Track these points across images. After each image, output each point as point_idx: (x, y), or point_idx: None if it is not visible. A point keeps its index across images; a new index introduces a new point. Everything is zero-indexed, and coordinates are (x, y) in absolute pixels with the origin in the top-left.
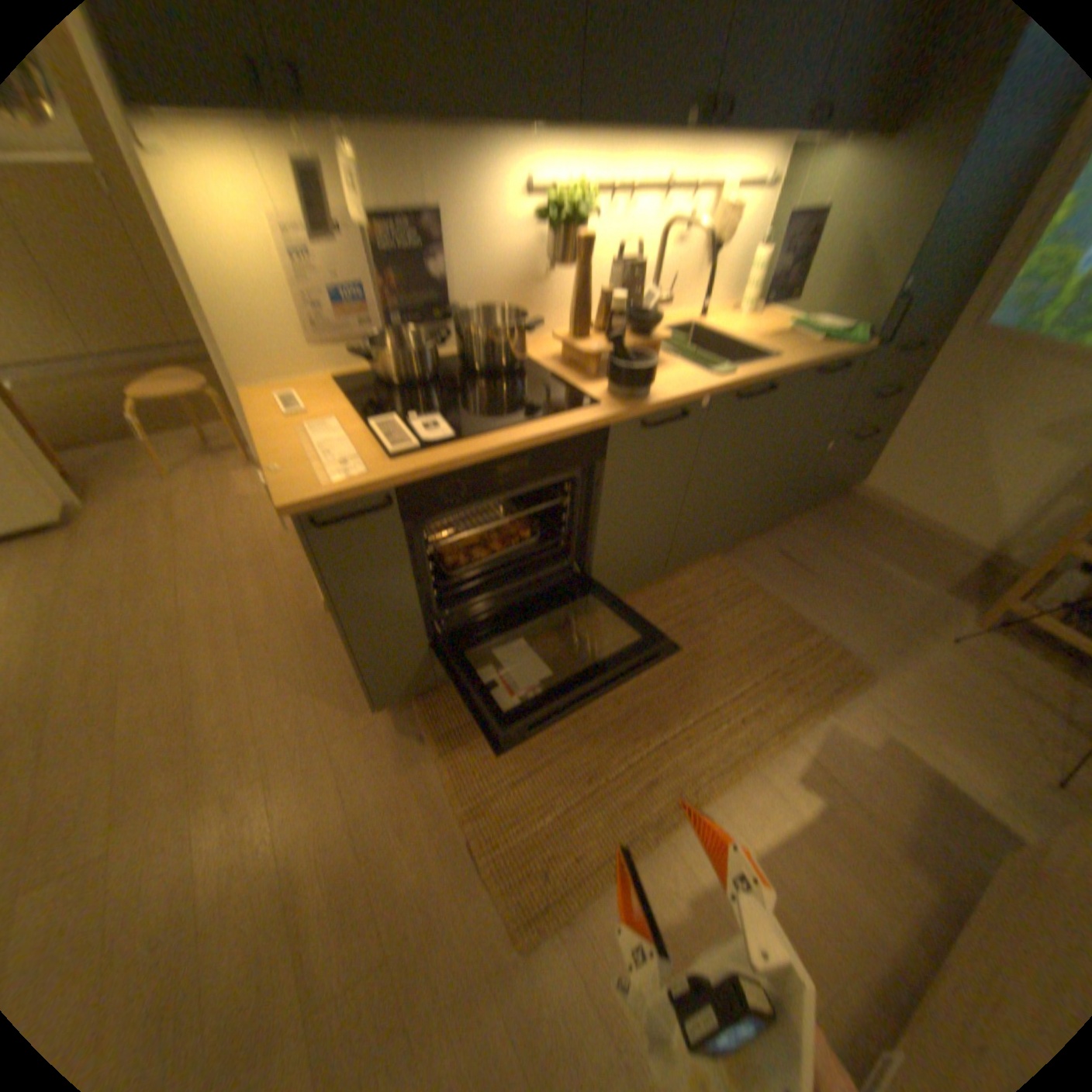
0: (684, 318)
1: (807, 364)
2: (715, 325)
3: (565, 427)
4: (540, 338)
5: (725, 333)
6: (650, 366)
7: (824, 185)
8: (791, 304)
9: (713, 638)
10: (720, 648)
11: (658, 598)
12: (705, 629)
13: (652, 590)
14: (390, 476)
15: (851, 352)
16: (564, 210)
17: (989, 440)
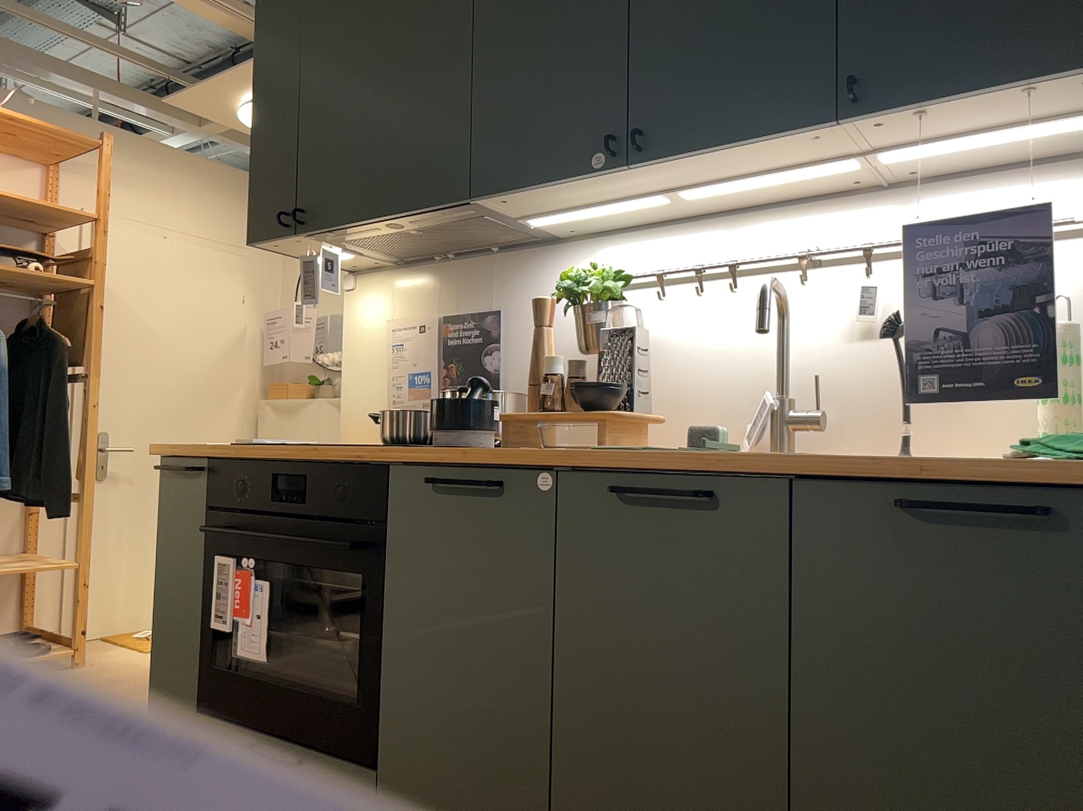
0: None
1: (812, 465)
2: None
3: (345, 455)
4: None
5: None
6: (466, 409)
7: None
8: None
9: None
10: None
11: None
12: None
13: None
14: (211, 453)
15: (1028, 471)
16: (563, 289)
17: None
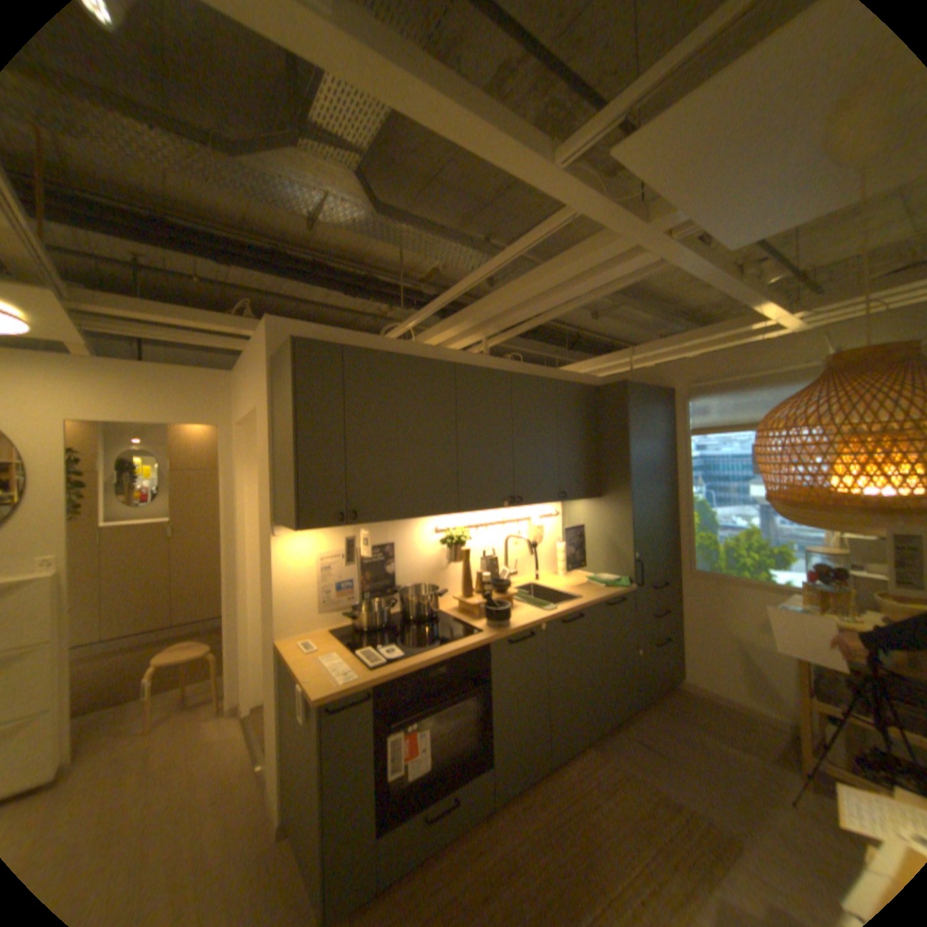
0: (527, 582)
1: (598, 601)
2: (546, 584)
3: (465, 647)
4: (446, 600)
5: (552, 588)
6: (507, 609)
7: (580, 515)
8: (586, 569)
9: (603, 827)
10: (611, 835)
11: (553, 796)
12: (596, 818)
13: (548, 789)
14: (371, 681)
15: (622, 593)
16: (454, 540)
17: (739, 639)
